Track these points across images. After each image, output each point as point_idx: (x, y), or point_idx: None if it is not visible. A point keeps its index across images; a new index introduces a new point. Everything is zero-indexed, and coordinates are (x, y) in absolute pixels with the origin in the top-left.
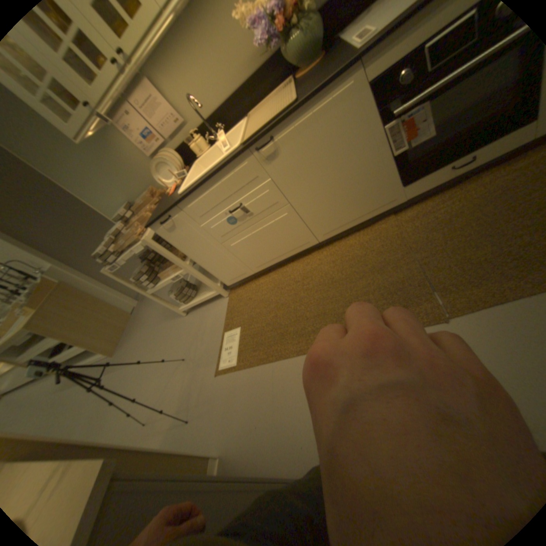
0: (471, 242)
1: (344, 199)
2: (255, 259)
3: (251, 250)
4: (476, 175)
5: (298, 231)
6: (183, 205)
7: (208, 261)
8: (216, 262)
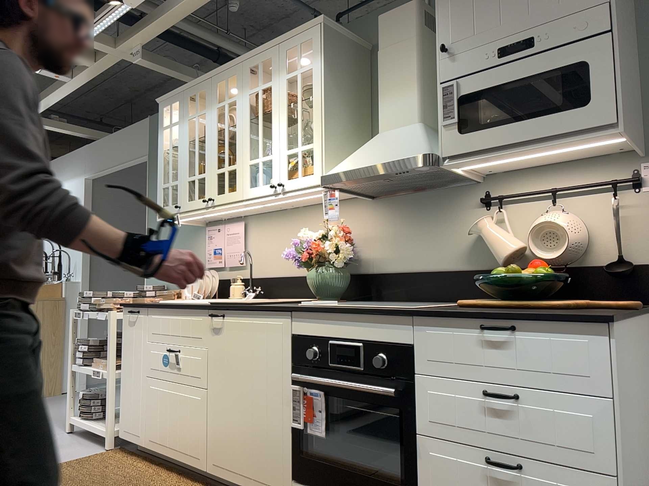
0: None
1: (242, 435)
2: (153, 428)
3: (157, 410)
4: None
5: (197, 432)
6: (150, 311)
7: (127, 384)
8: (130, 394)
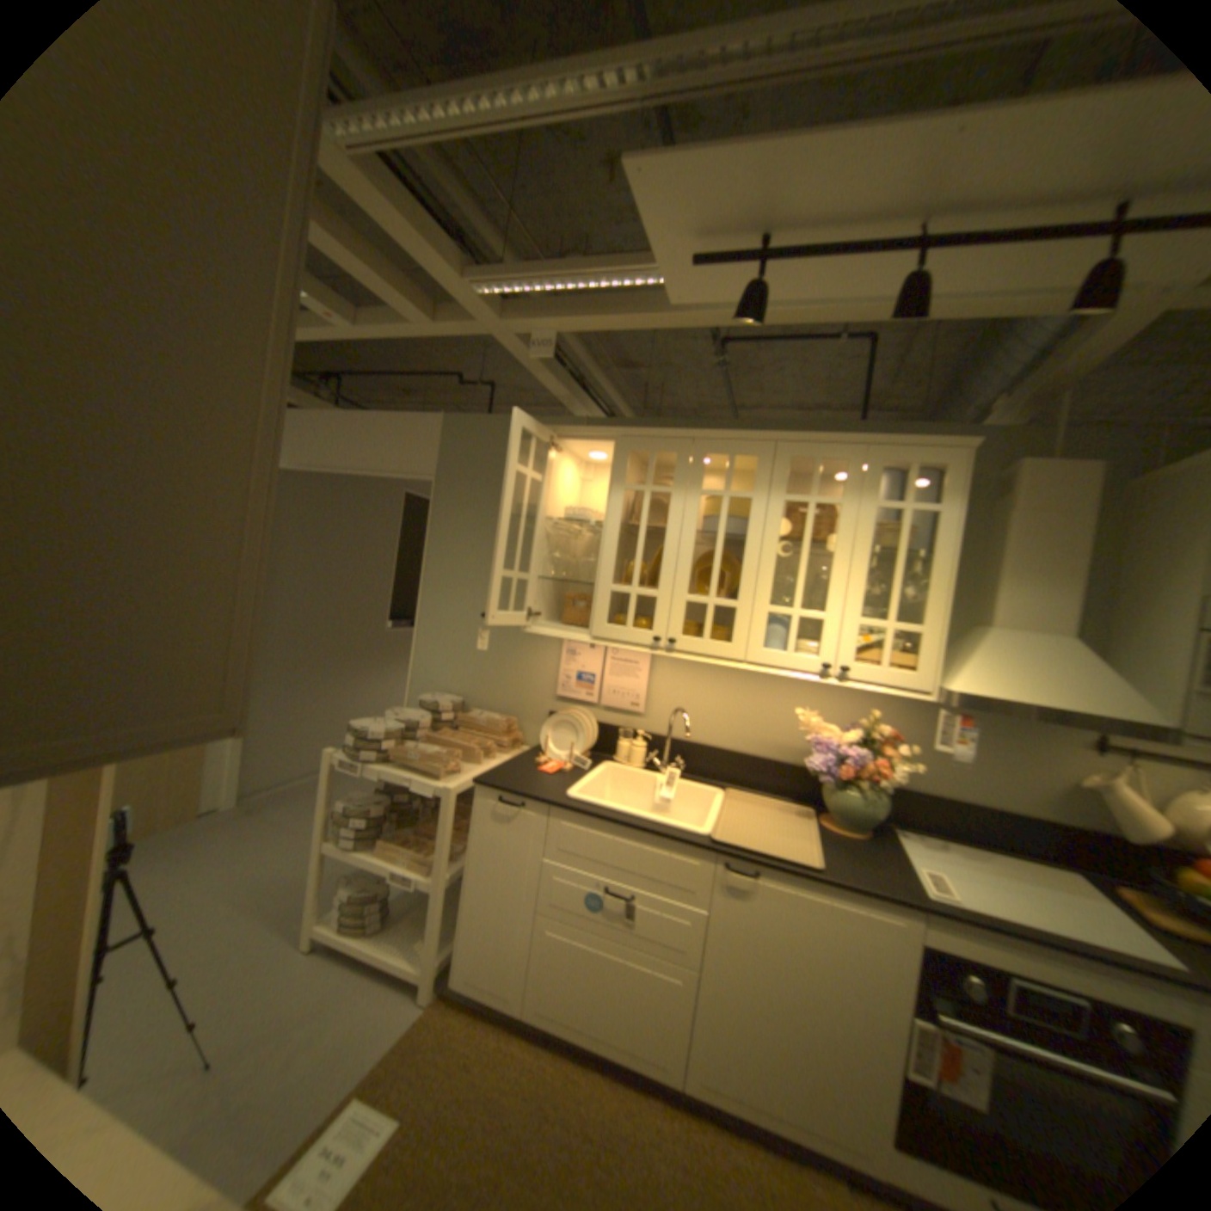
0: None
1: (783, 1062)
2: (550, 998)
3: (563, 974)
4: None
5: (668, 1032)
6: (557, 813)
7: (481, 913)
8: (487, 930)
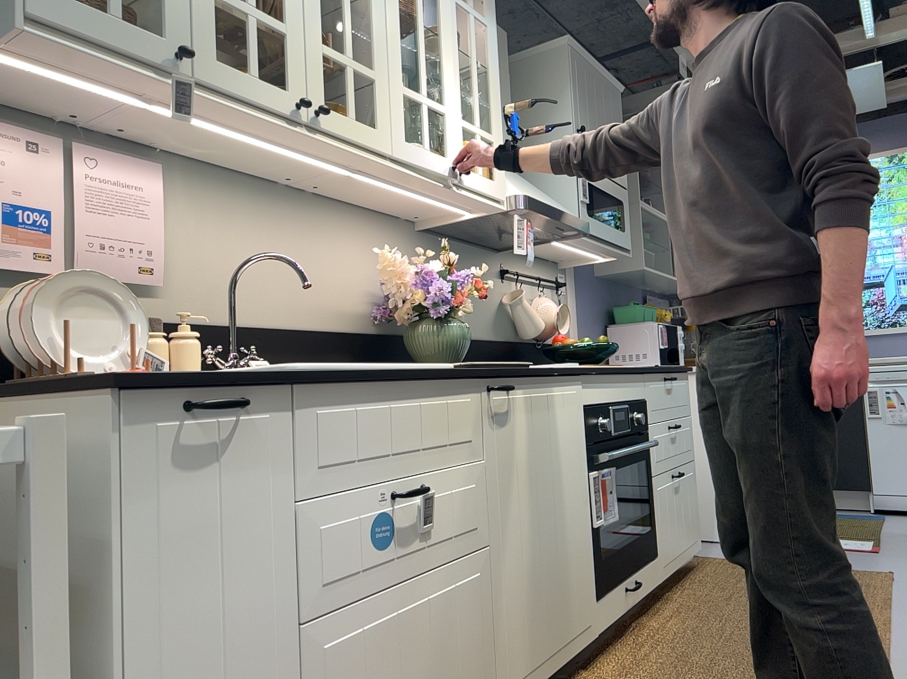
0: (751, 671)
1: (548, 587)
2: None
3: None
4: (634, 622)
5: (479, 653)
6: (304, 396)
7: None
8: None
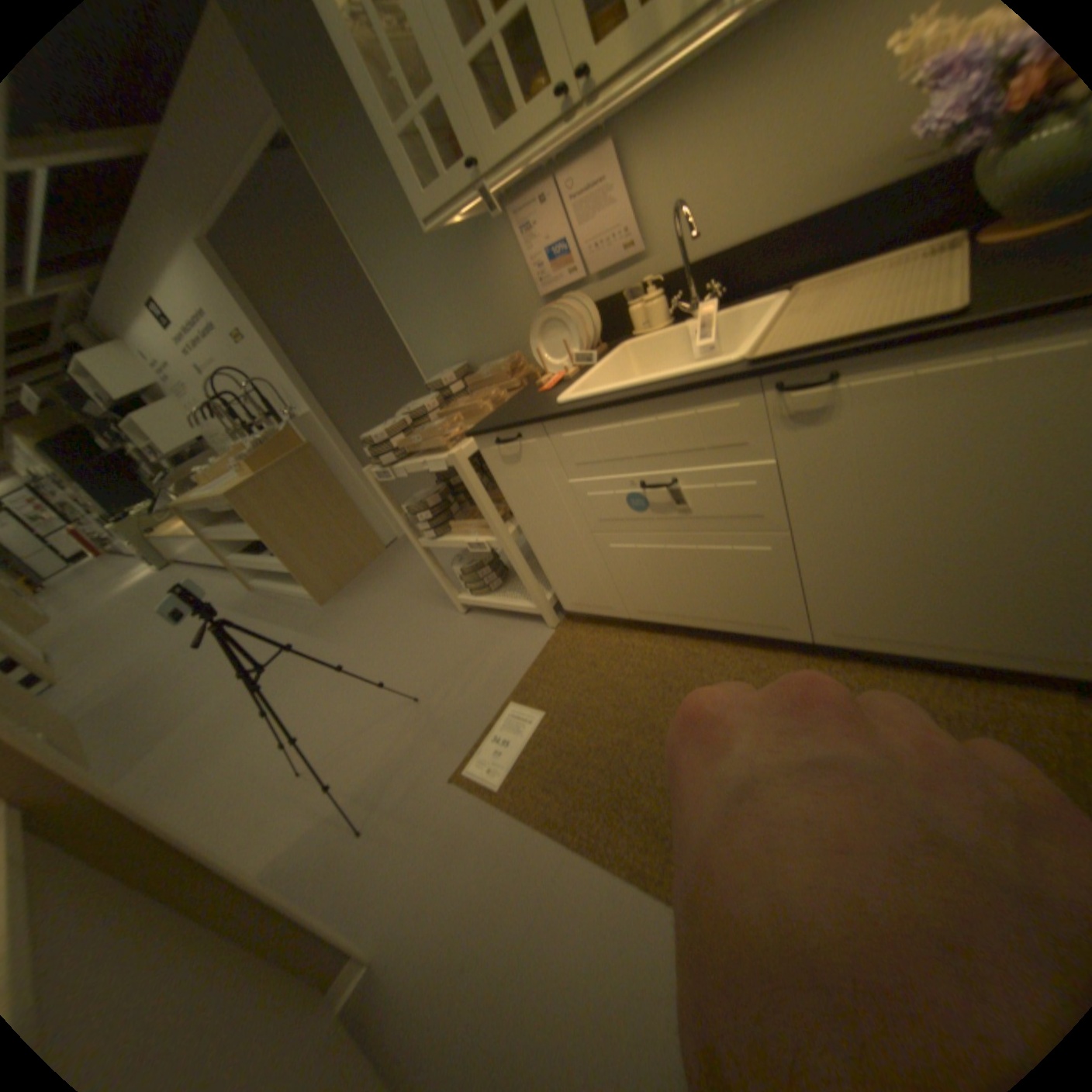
0: None
1: (943, 594)
2: (645, 597)
3: (645, 575)
4: None
5: (776, 597)
6: (555, 428)
7: (551, 549)
8: (564, 560)
